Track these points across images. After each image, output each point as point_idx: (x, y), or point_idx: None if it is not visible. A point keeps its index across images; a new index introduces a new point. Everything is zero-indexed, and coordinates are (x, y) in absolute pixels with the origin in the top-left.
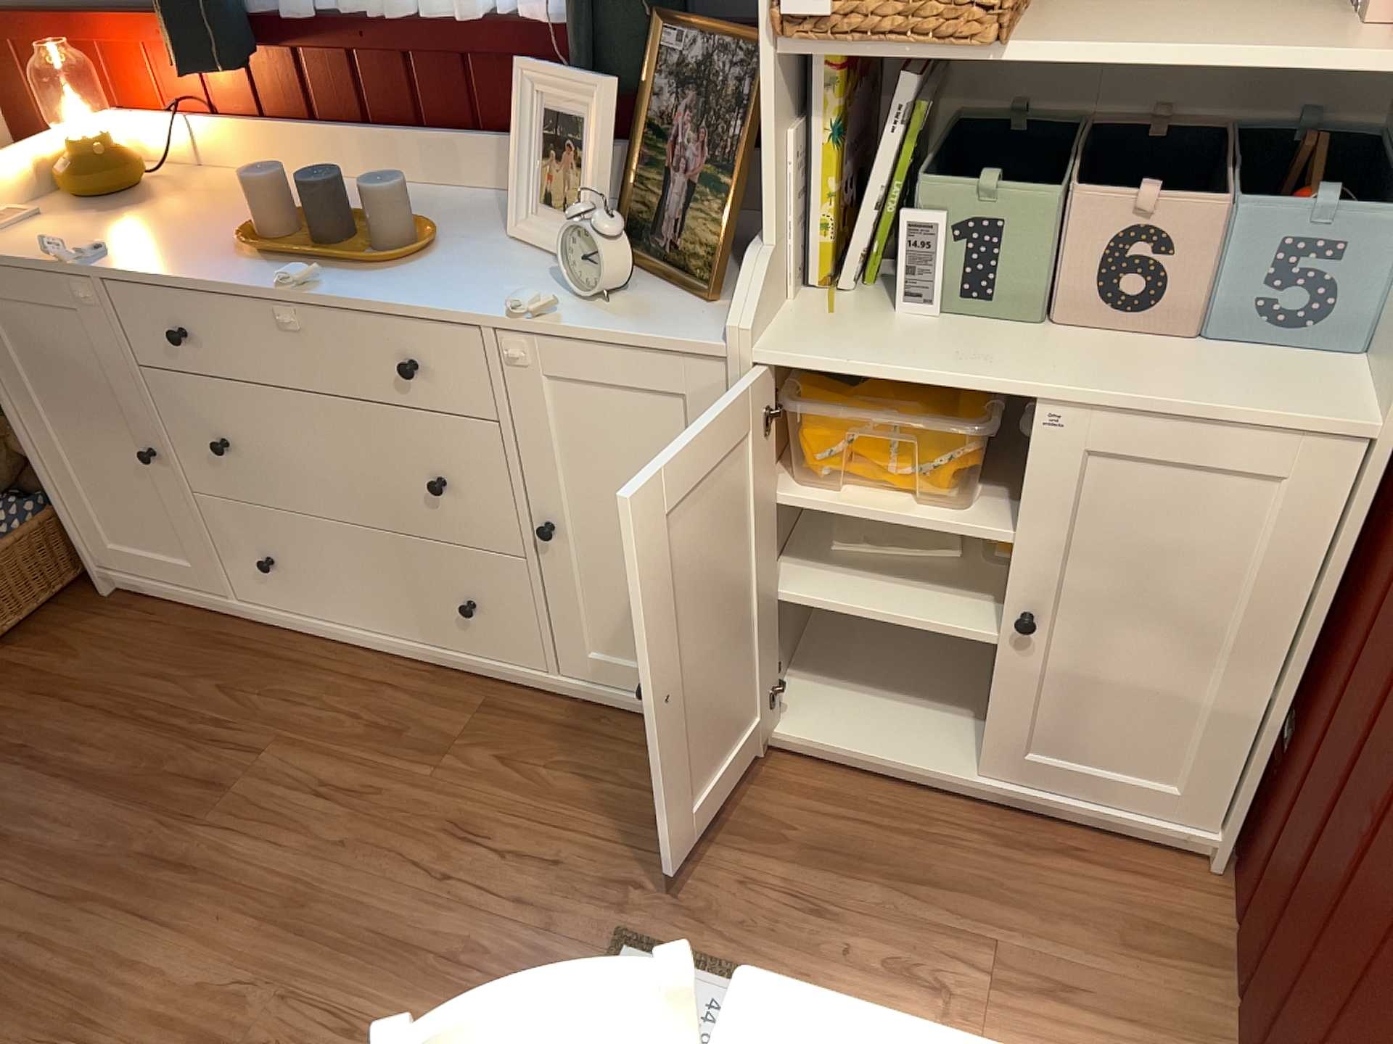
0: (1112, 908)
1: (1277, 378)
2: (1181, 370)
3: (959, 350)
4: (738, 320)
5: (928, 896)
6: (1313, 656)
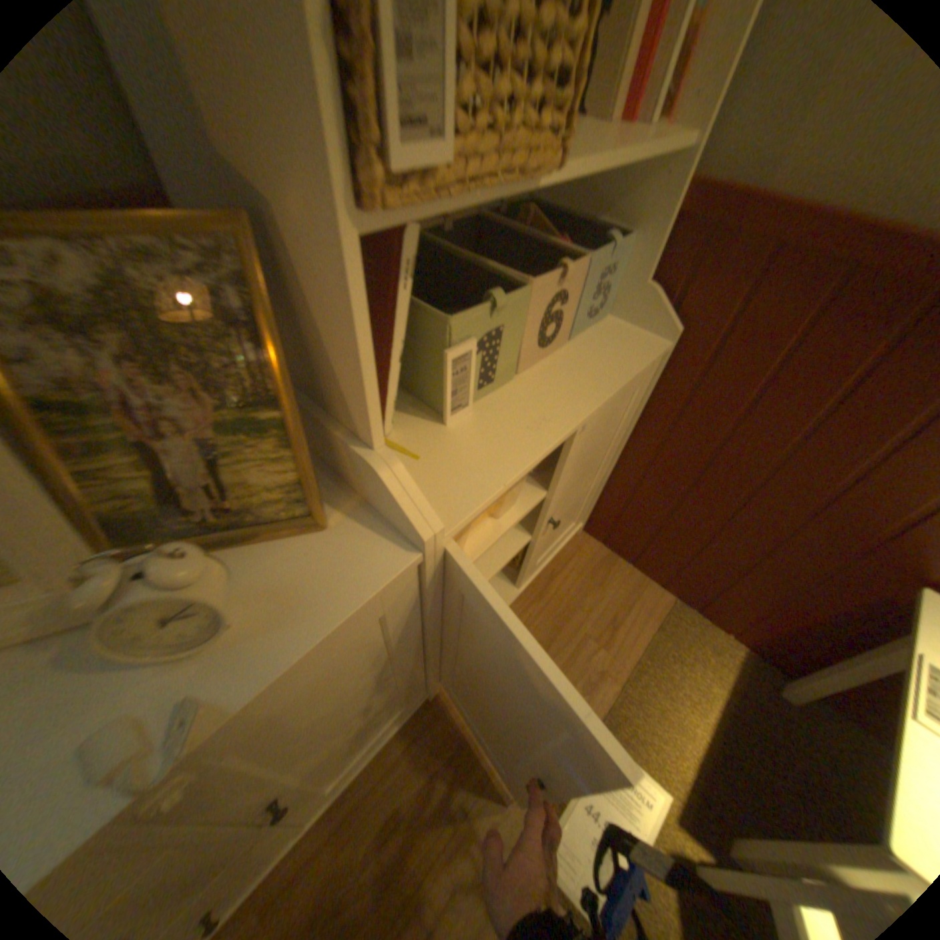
0: (587, 579)
1: (616, 338)
2: (593, 357)
3: (519, 418)
4: (424, 523)
5: (560, 652)
6: (630, 443)
